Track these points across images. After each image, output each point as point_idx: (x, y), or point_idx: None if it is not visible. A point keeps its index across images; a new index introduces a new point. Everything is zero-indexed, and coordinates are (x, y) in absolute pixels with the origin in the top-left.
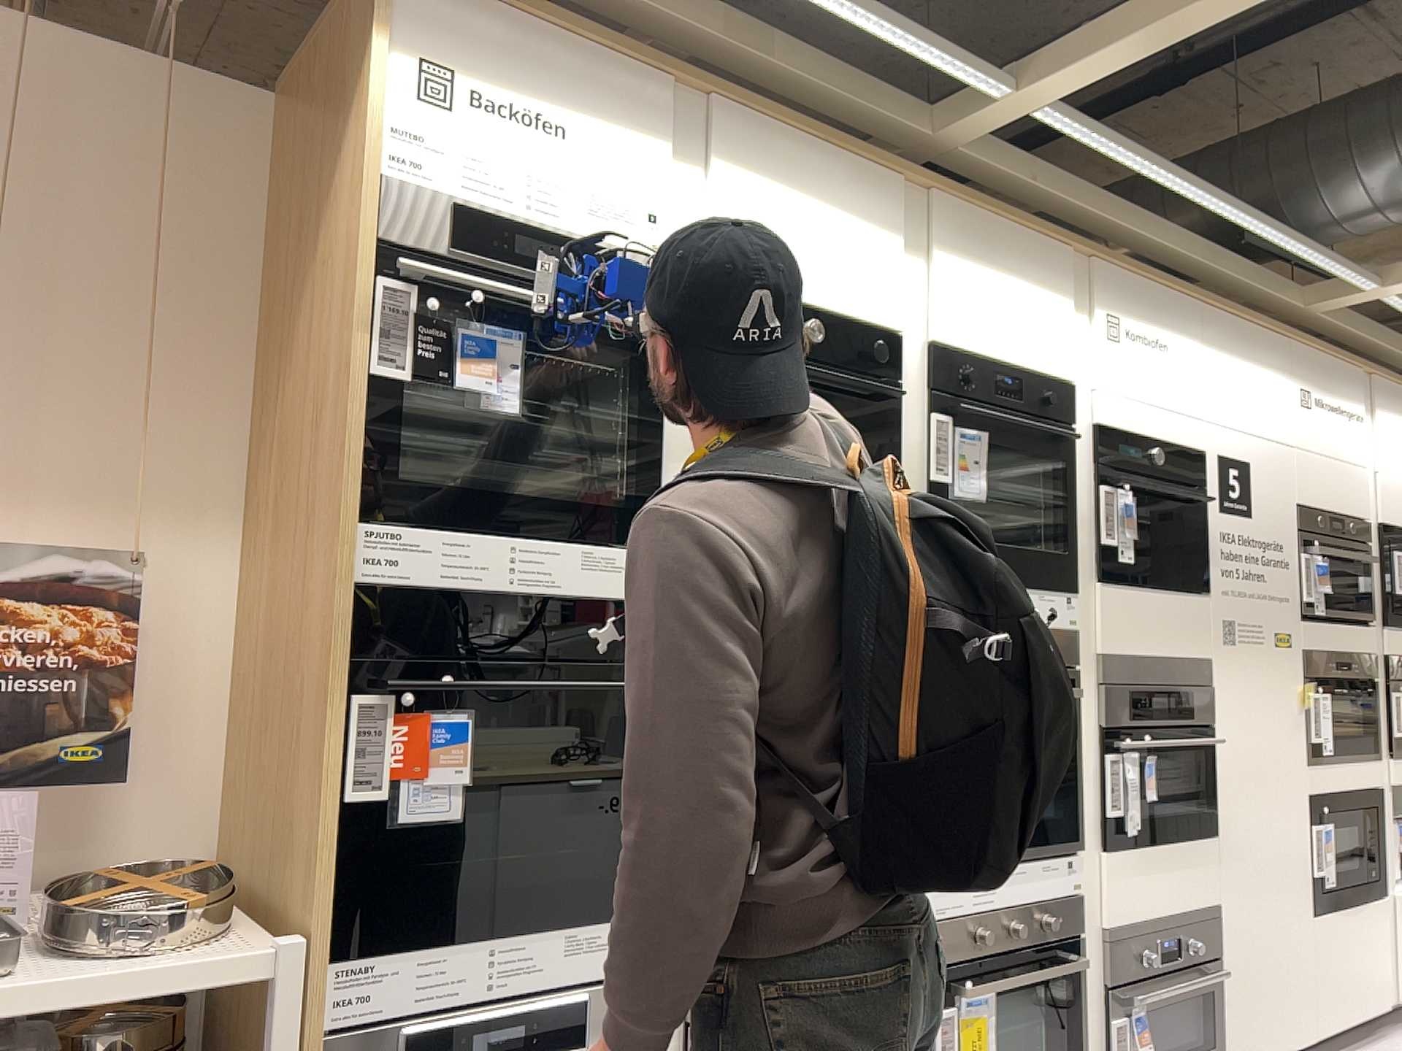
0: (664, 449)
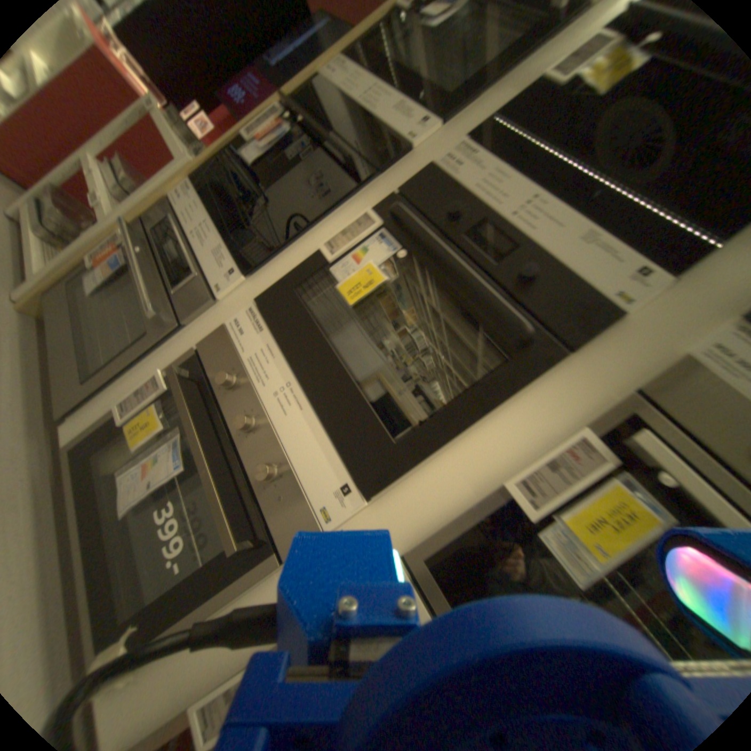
0: (506, 85)
